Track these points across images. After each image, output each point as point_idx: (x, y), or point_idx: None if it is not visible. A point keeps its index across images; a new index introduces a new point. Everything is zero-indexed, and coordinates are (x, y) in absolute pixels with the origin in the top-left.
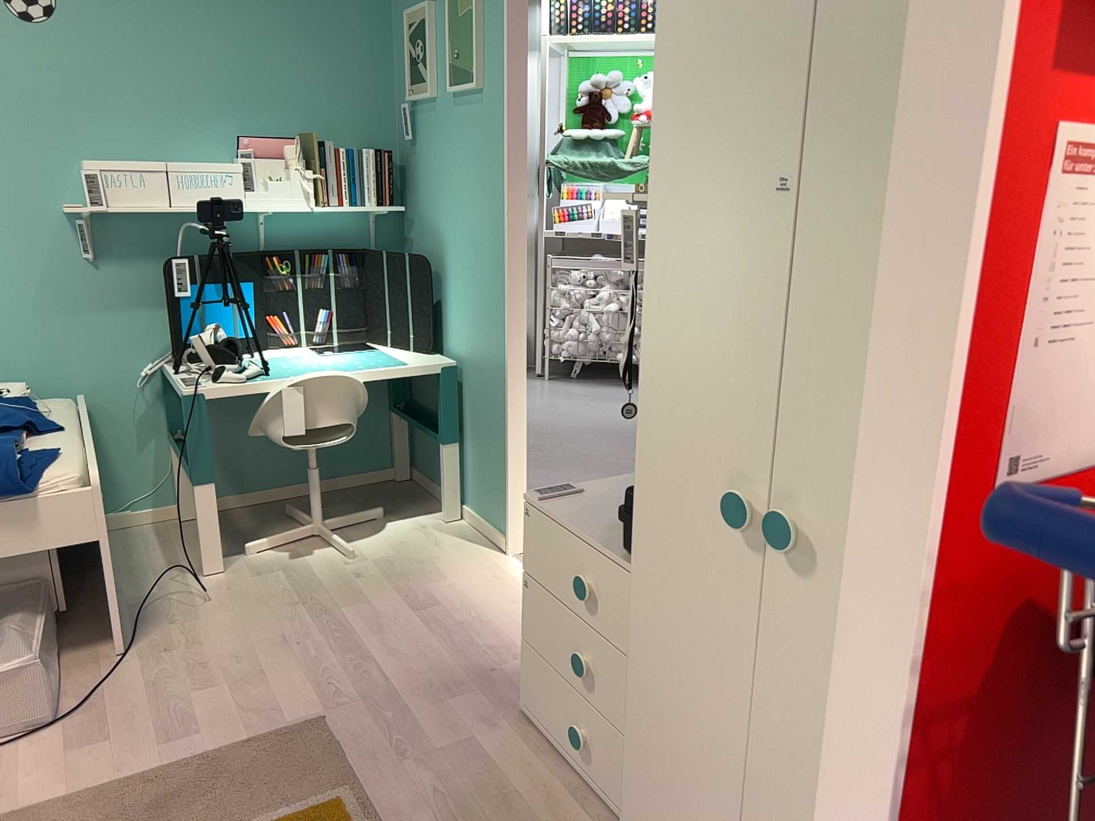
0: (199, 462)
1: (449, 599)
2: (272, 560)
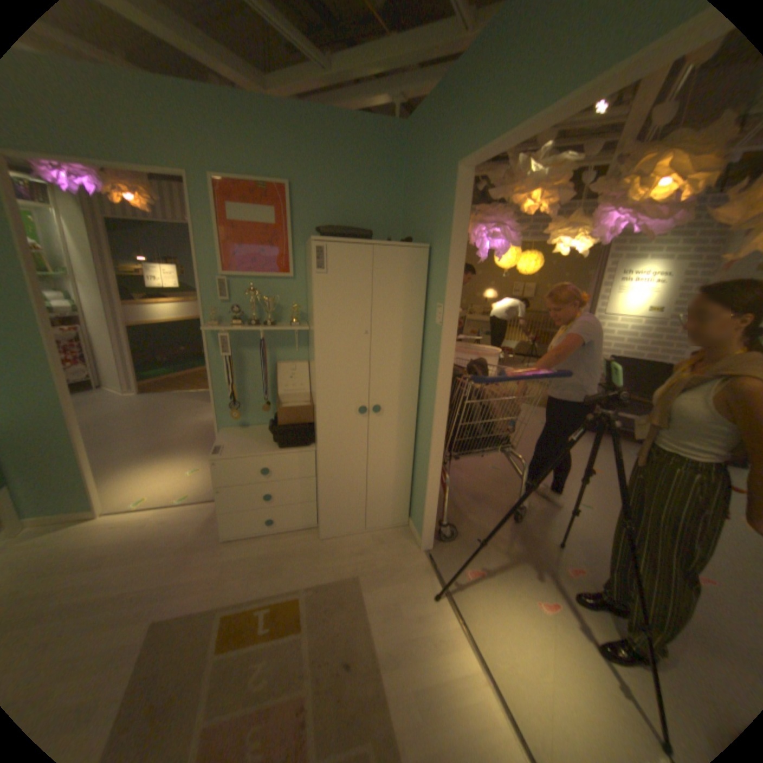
0: None
1: (107, 551)
2: None
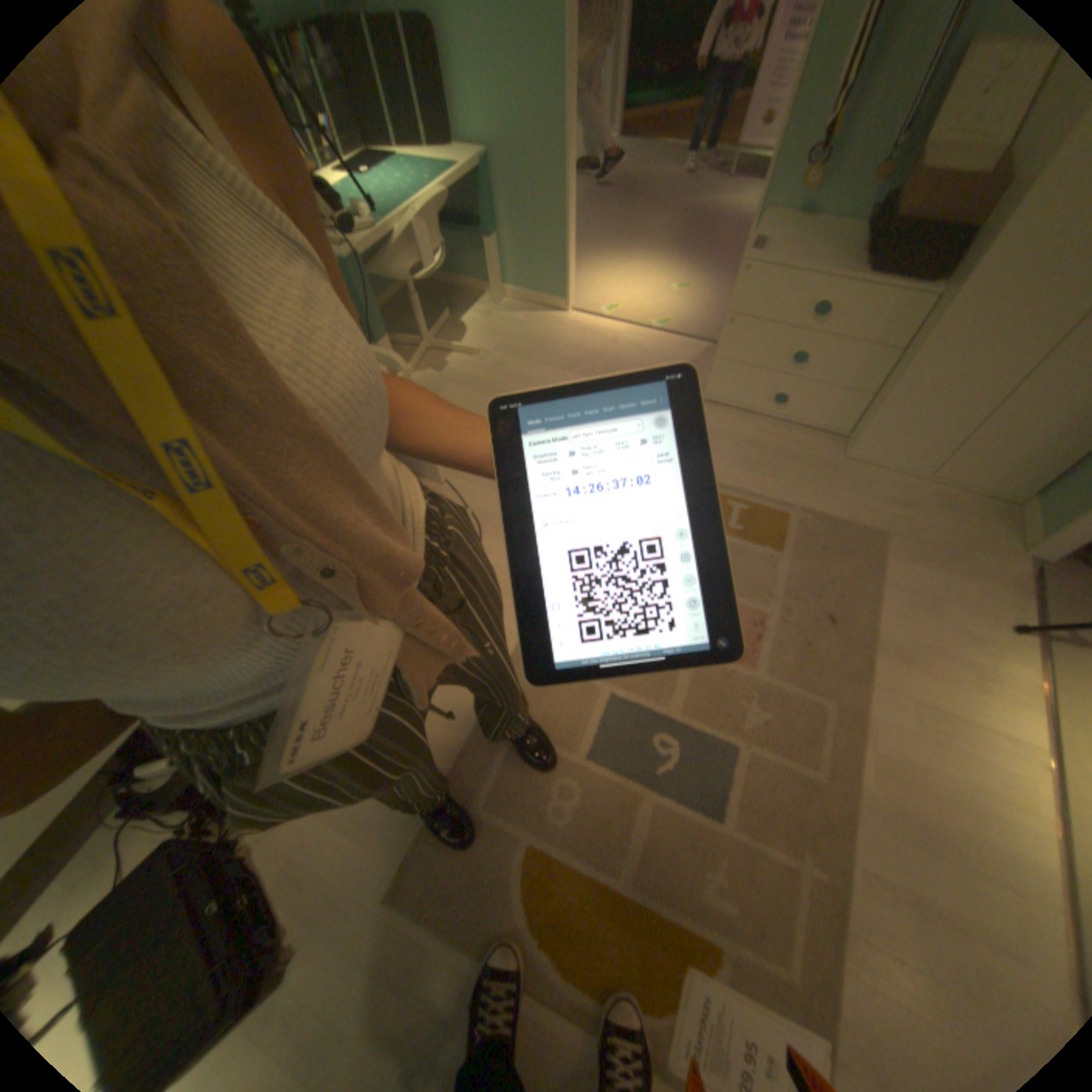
0: (374, 322)
1: (576, 356)
2: (428, 379)
